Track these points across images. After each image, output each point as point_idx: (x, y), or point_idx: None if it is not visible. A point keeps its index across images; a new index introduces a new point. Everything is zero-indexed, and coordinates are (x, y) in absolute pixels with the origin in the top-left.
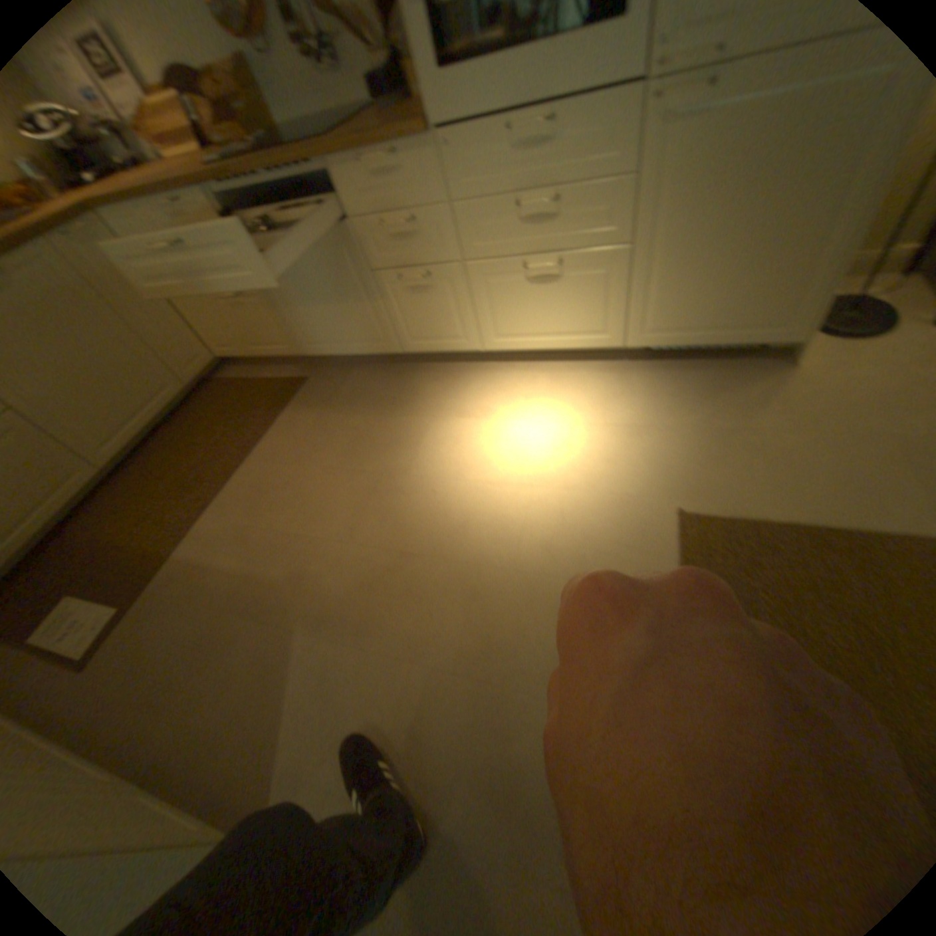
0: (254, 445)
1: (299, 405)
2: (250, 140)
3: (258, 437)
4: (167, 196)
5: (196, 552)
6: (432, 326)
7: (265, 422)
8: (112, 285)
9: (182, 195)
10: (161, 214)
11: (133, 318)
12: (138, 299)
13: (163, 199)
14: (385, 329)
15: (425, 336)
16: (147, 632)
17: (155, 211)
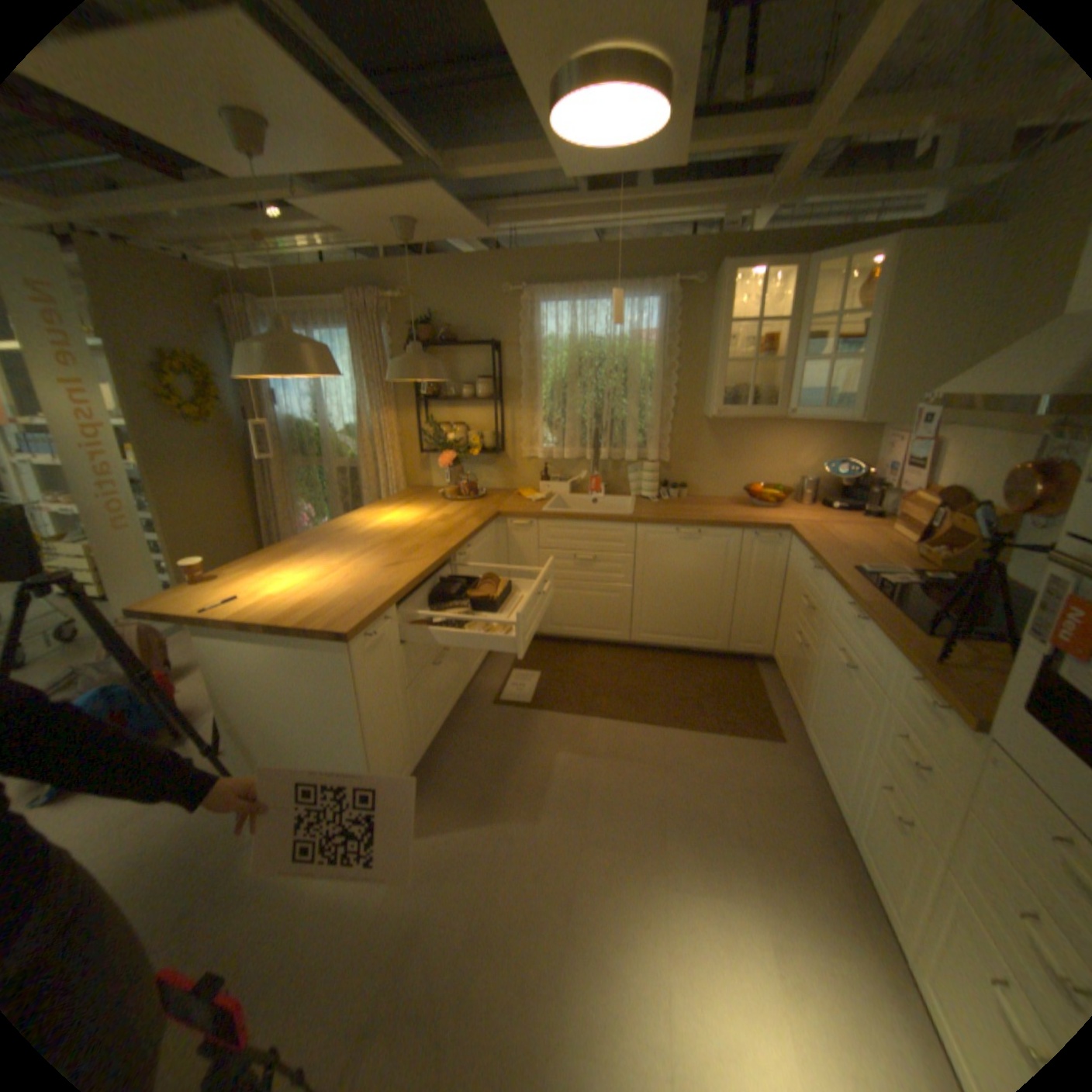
0: (680, 731)
1: (741, 752)
2: (926, 581)
3: (690, 731)
4: (820, 567)
5: (572, 732)
6: (886, 870)
7: (710, 730)
8: (755, 574)
9: (826, 574)
10: (812, 569)
11: (745, 597)
12: (762, 591)
13: (813, 567)
14: (856, 807)
15: (876, 866)
16: (513, 729)
17: (811, 565)
